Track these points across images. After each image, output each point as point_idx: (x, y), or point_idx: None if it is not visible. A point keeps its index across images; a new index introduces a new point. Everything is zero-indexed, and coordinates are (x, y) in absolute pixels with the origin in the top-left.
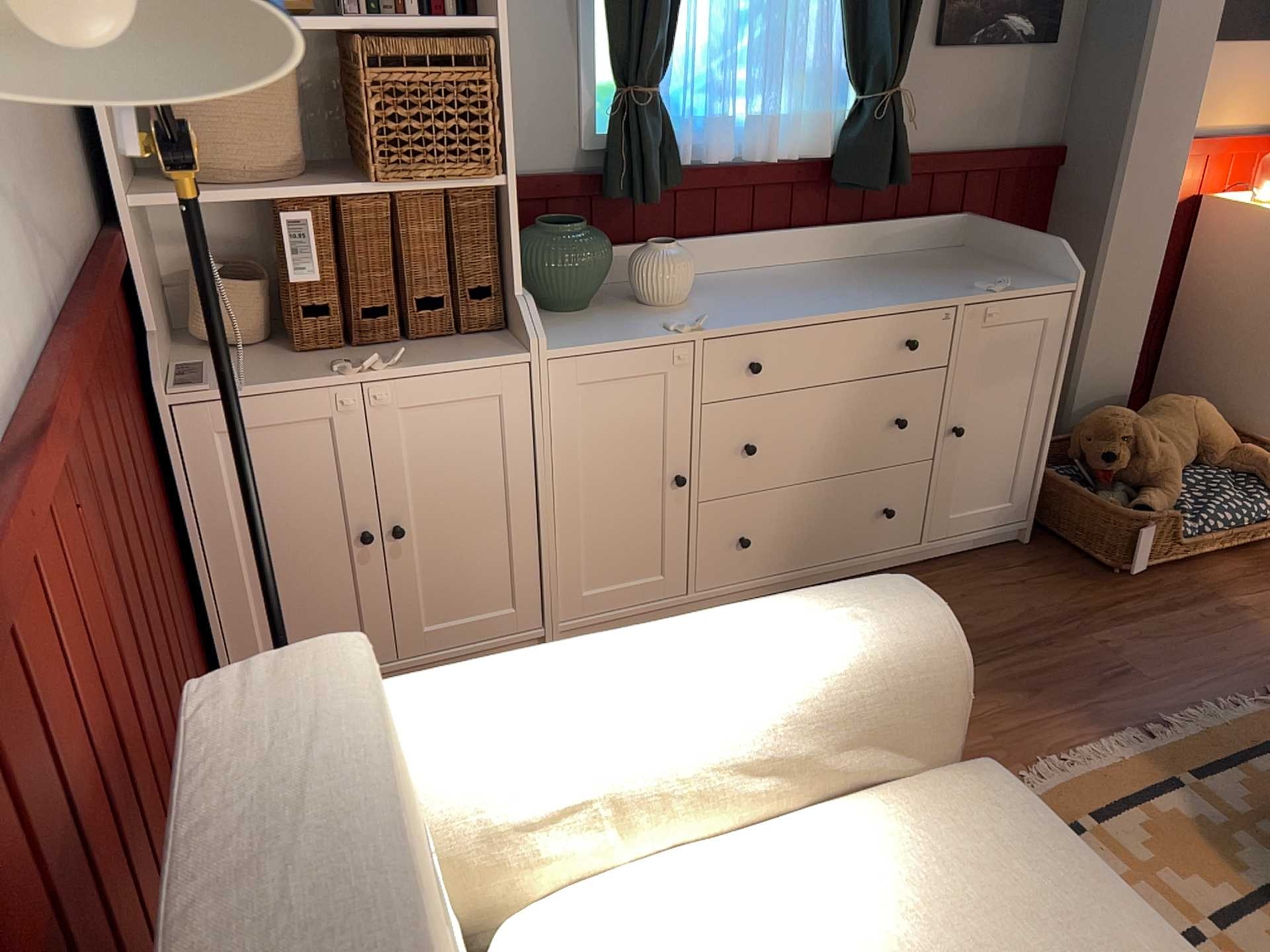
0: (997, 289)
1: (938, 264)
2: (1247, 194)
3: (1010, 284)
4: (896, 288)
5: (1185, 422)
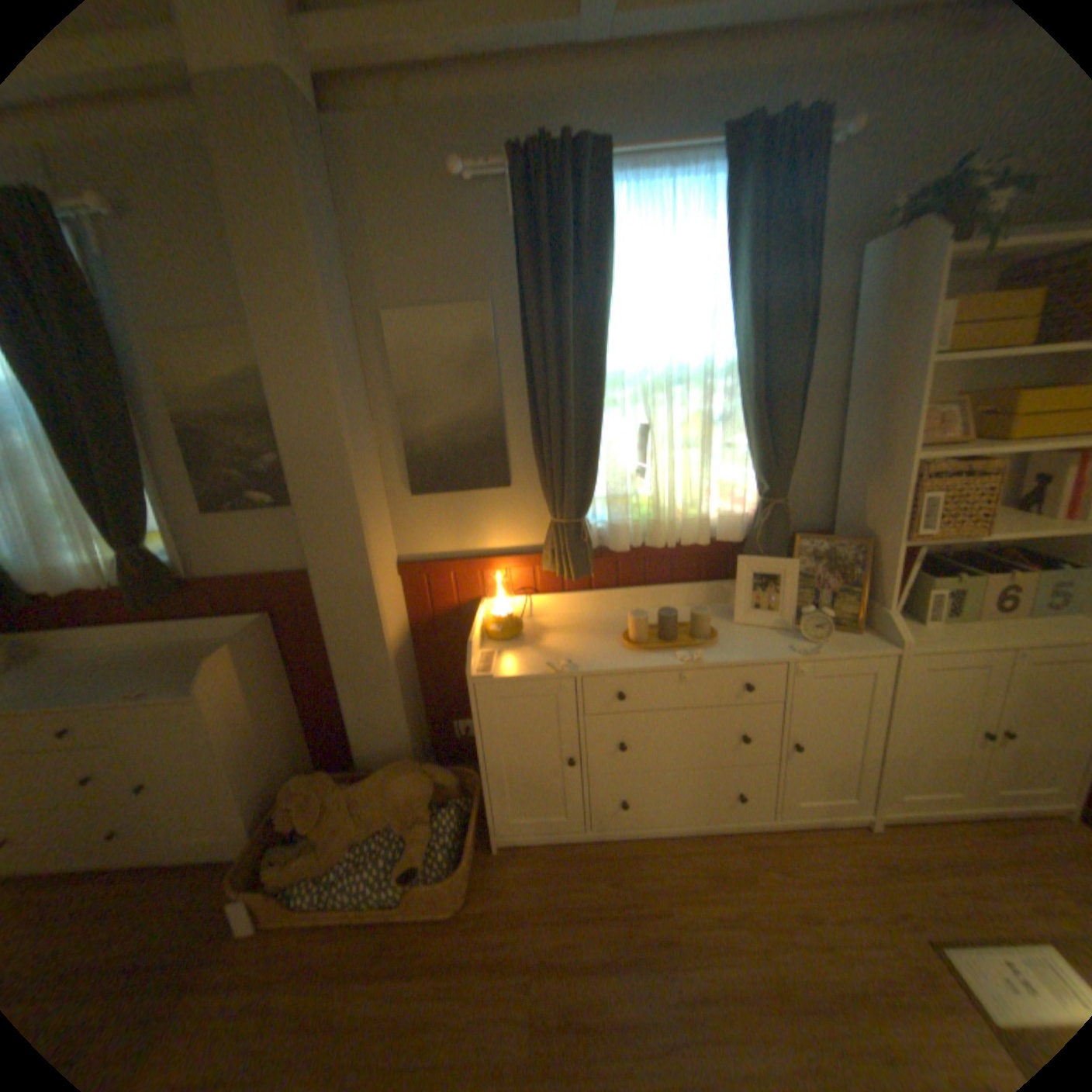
0: (132, 696)
1: (197, 656)
2: (513, 599)
3: (134, 695)
4: (99, 684)
5: (374, 795)
